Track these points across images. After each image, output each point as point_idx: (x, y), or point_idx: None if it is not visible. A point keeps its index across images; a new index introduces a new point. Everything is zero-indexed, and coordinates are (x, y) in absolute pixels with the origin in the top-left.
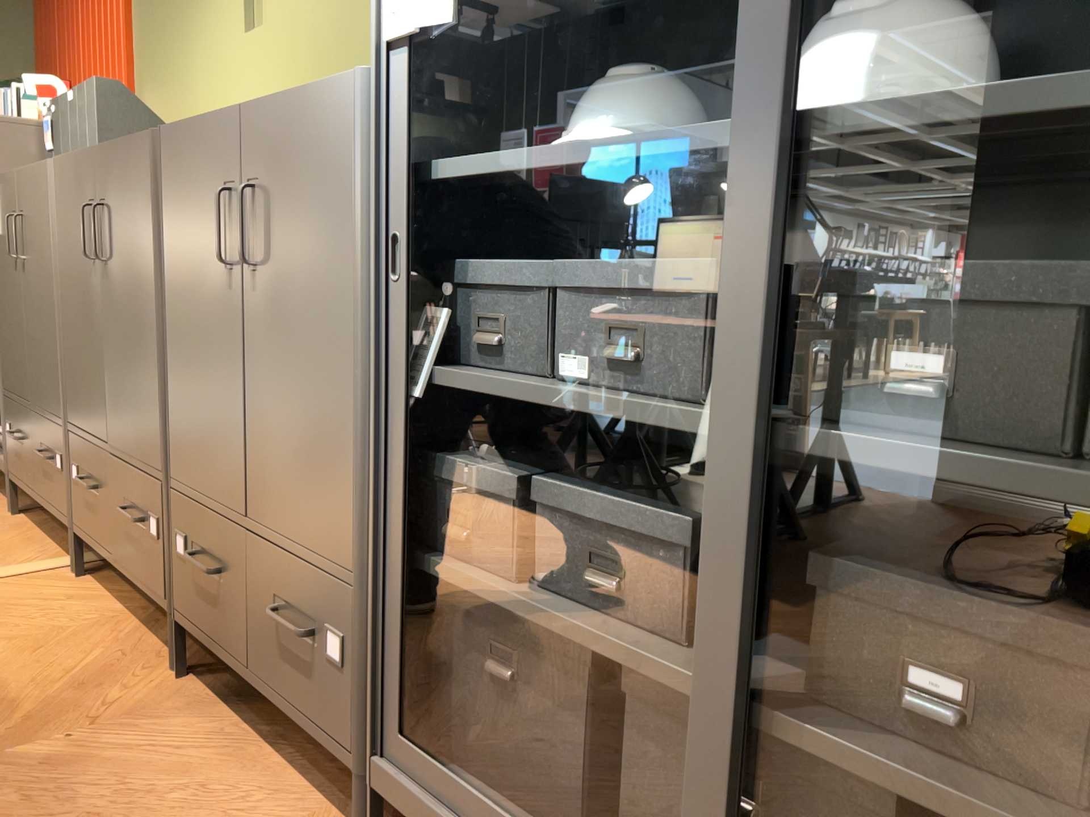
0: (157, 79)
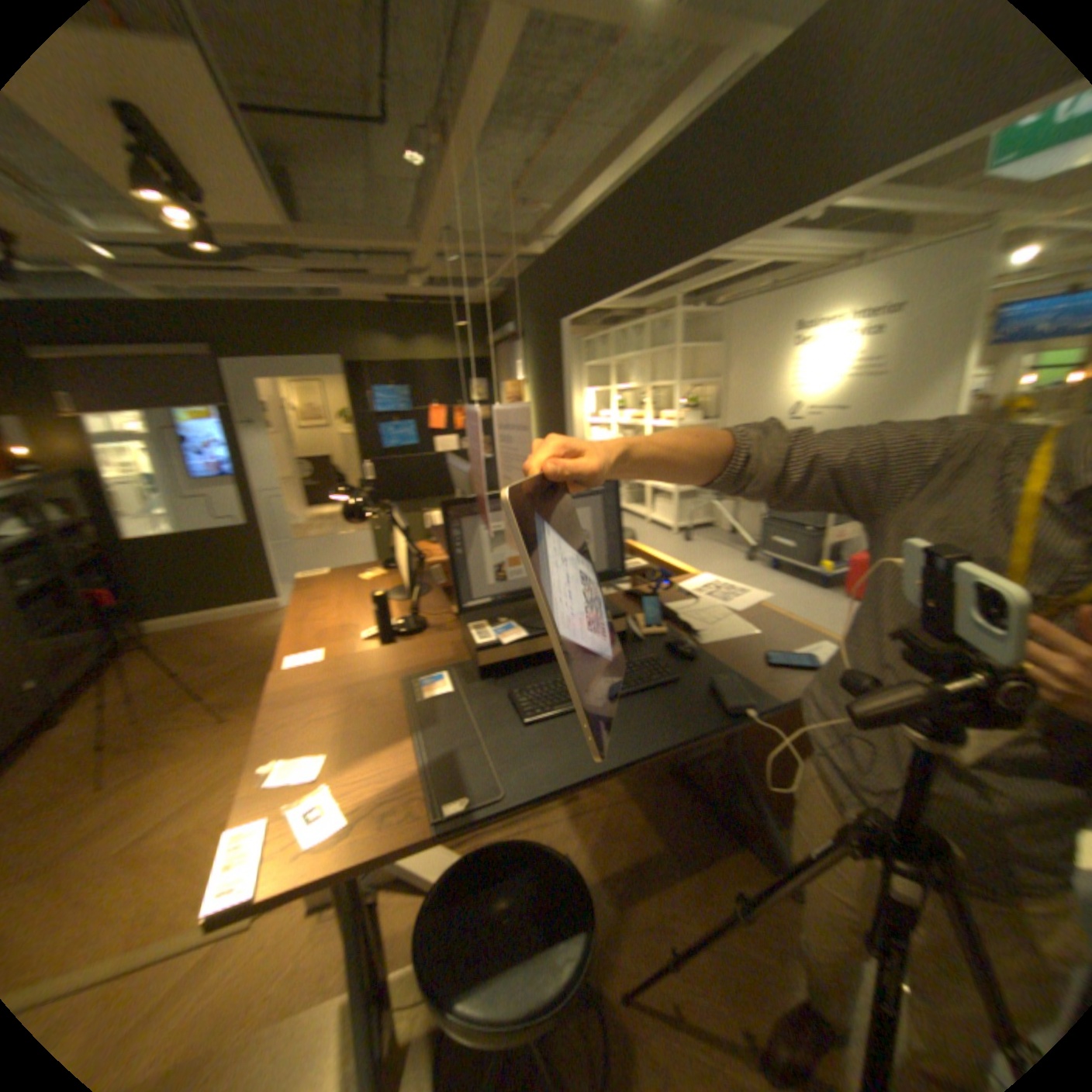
0: None
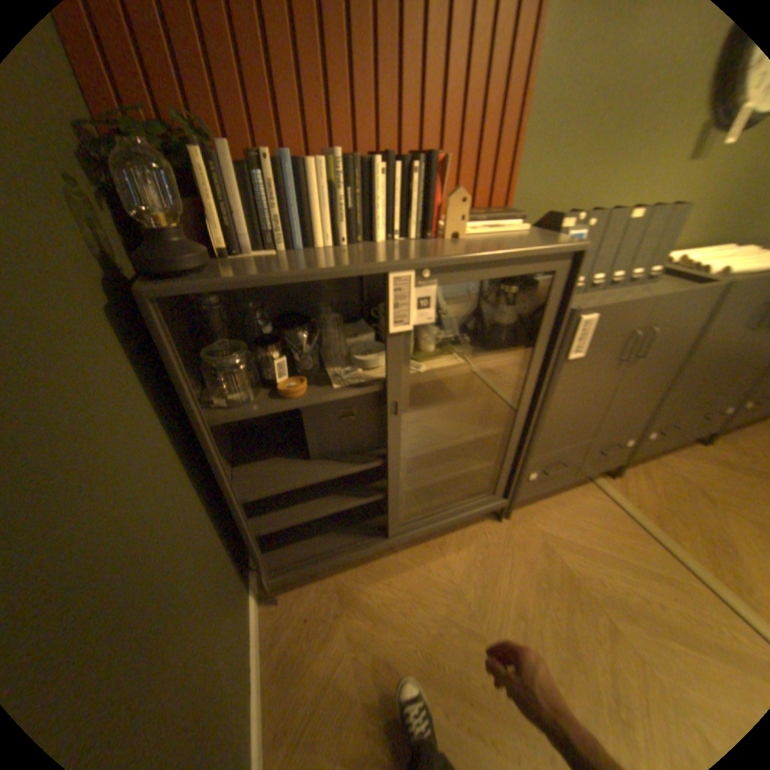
0: (560, 168)
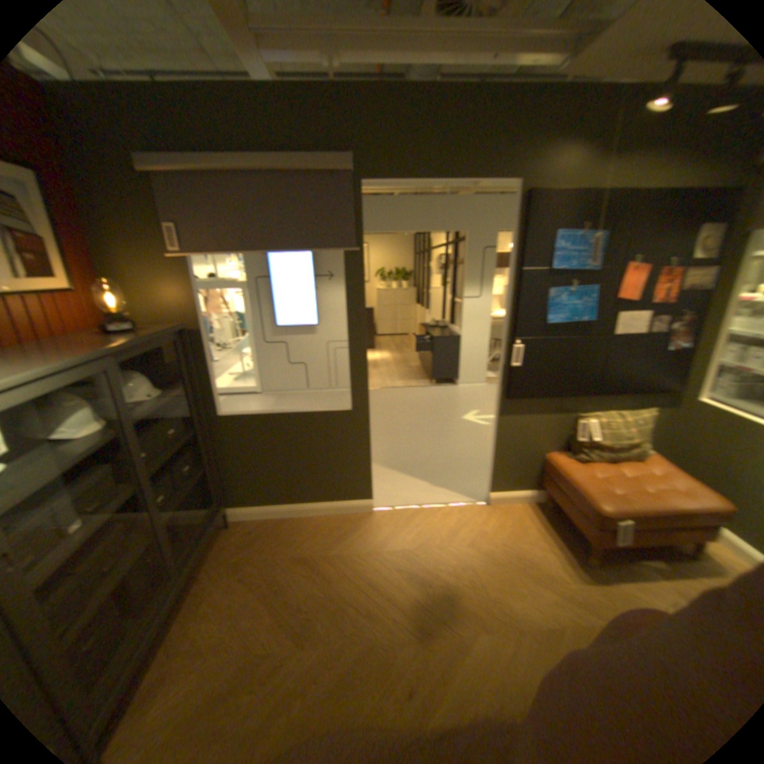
0: None
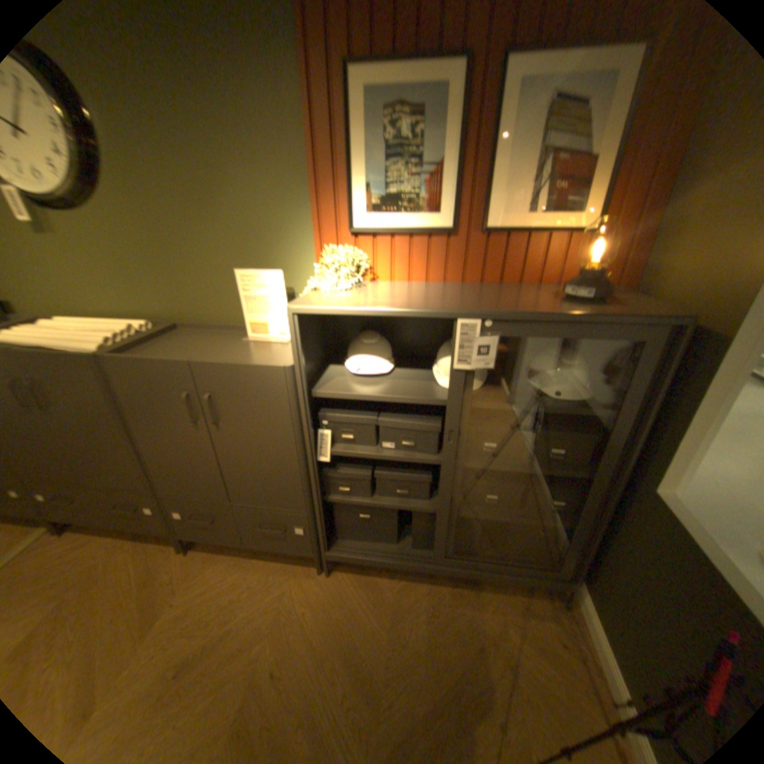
0: None
